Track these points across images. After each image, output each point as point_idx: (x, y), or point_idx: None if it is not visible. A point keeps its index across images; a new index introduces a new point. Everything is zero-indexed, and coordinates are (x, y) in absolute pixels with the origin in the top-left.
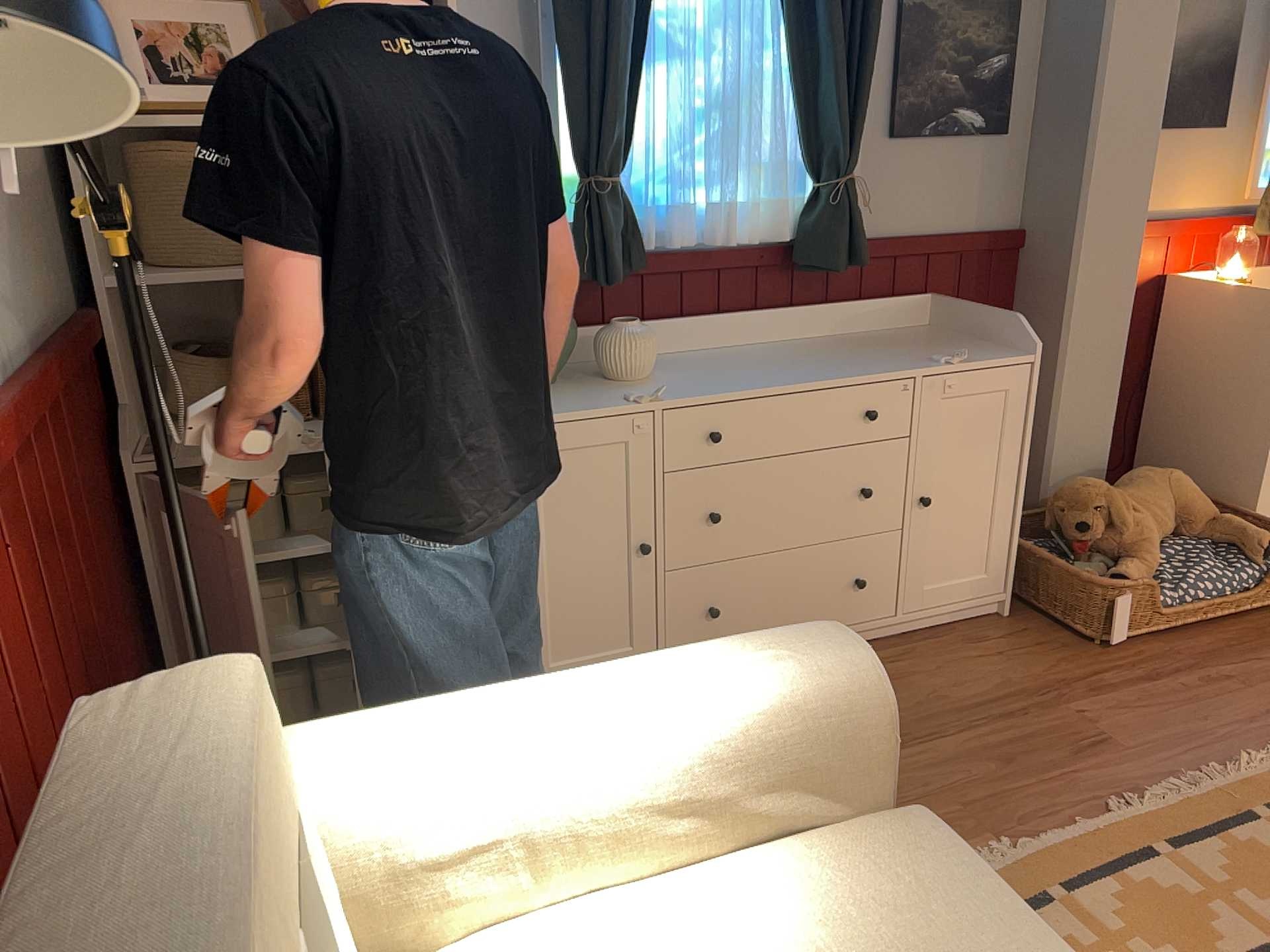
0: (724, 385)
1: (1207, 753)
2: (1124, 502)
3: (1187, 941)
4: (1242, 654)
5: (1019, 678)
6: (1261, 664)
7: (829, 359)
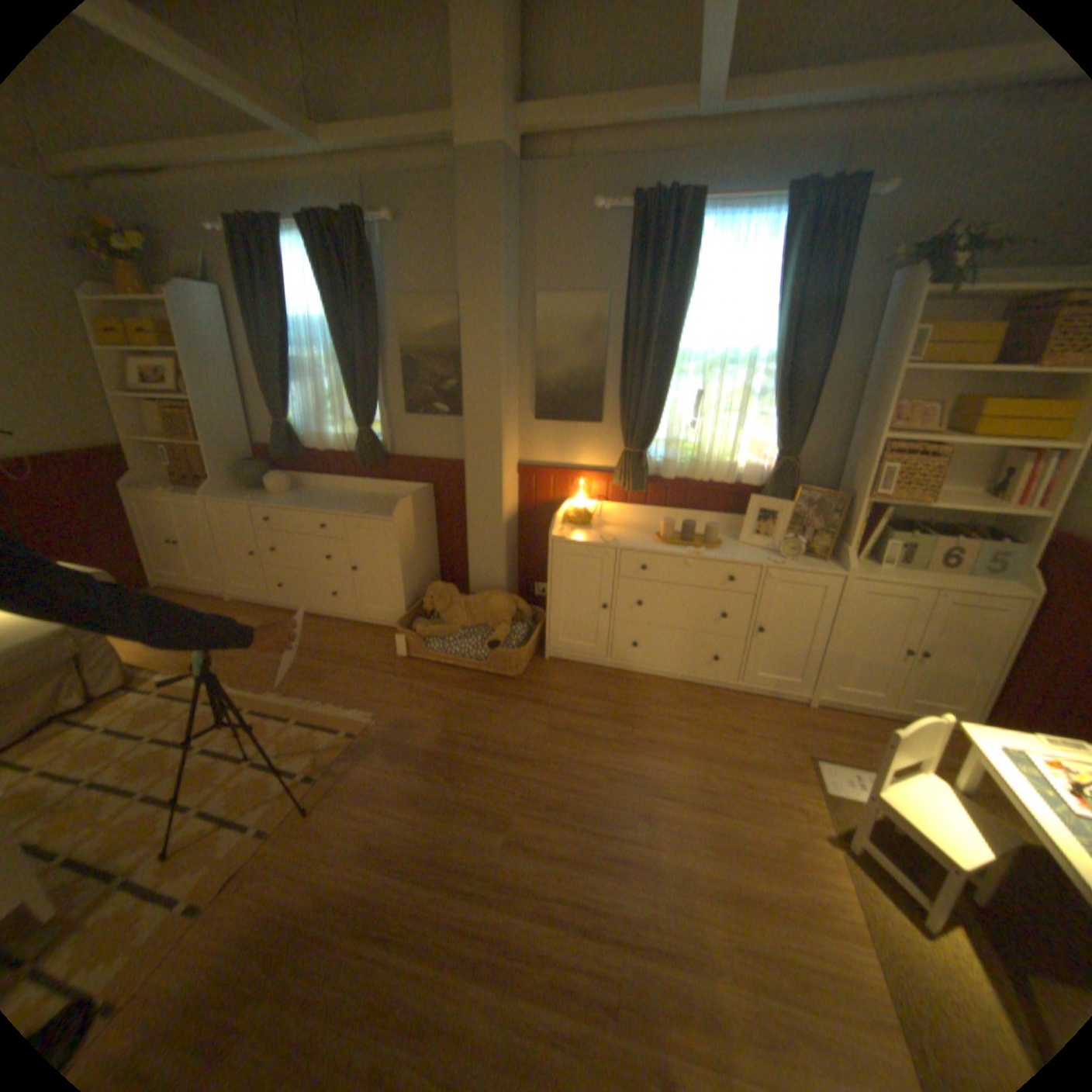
0: (279, 504)
1: (333, 702)
2: (450, 600)
3: (186, 733)
4: (439, 685)
5: (354, 652)
6: (435, 691)
7: (339, 503)
